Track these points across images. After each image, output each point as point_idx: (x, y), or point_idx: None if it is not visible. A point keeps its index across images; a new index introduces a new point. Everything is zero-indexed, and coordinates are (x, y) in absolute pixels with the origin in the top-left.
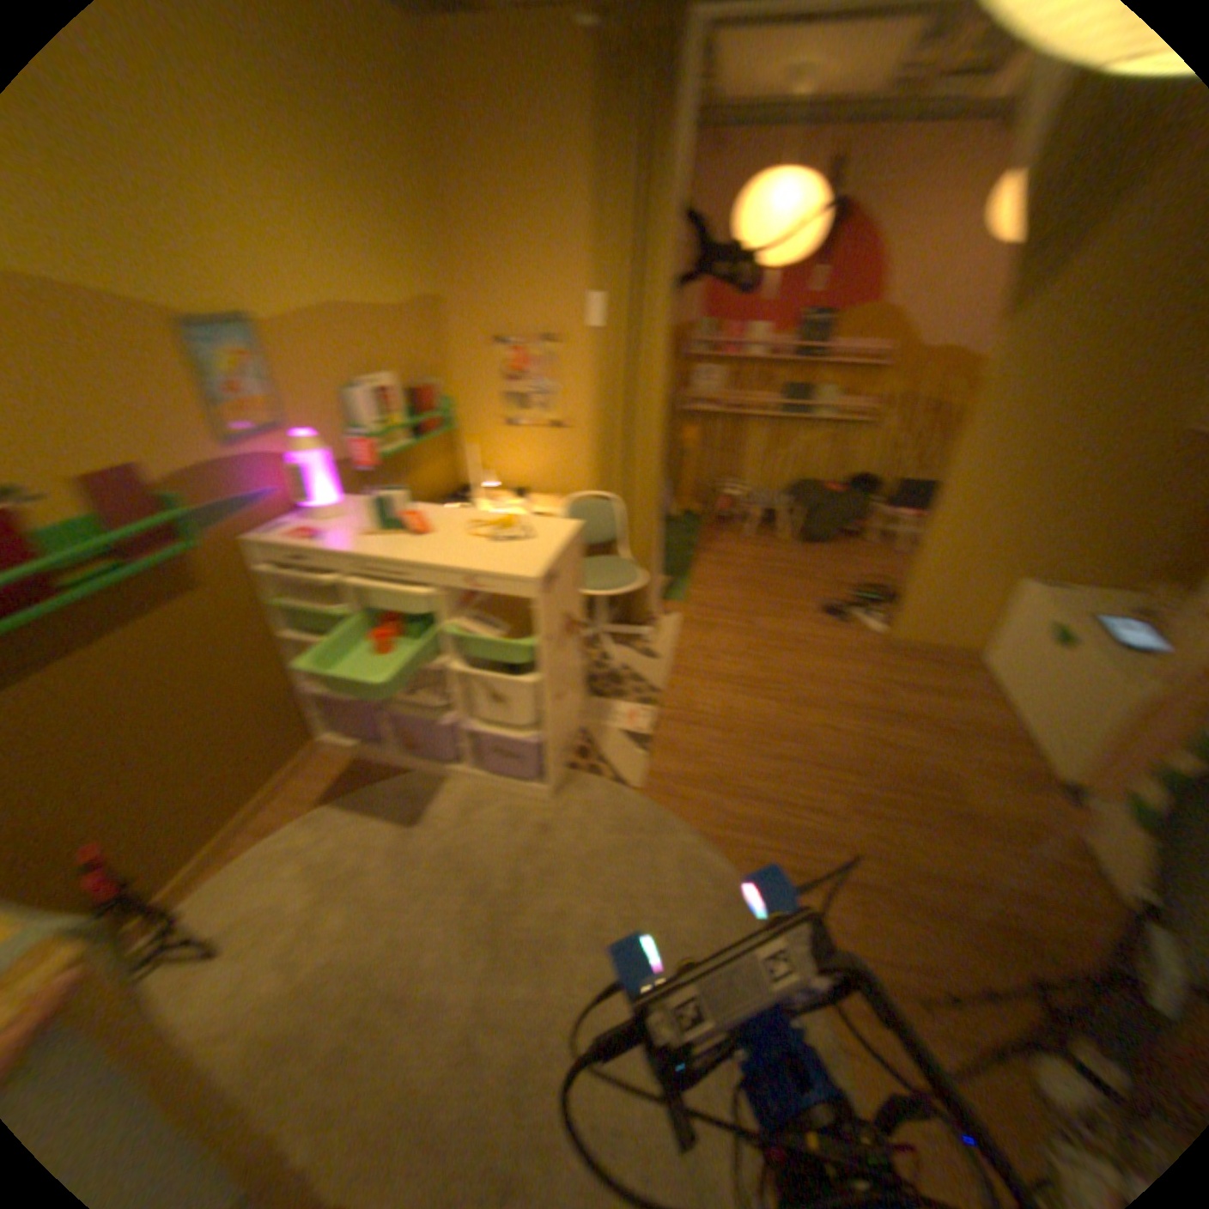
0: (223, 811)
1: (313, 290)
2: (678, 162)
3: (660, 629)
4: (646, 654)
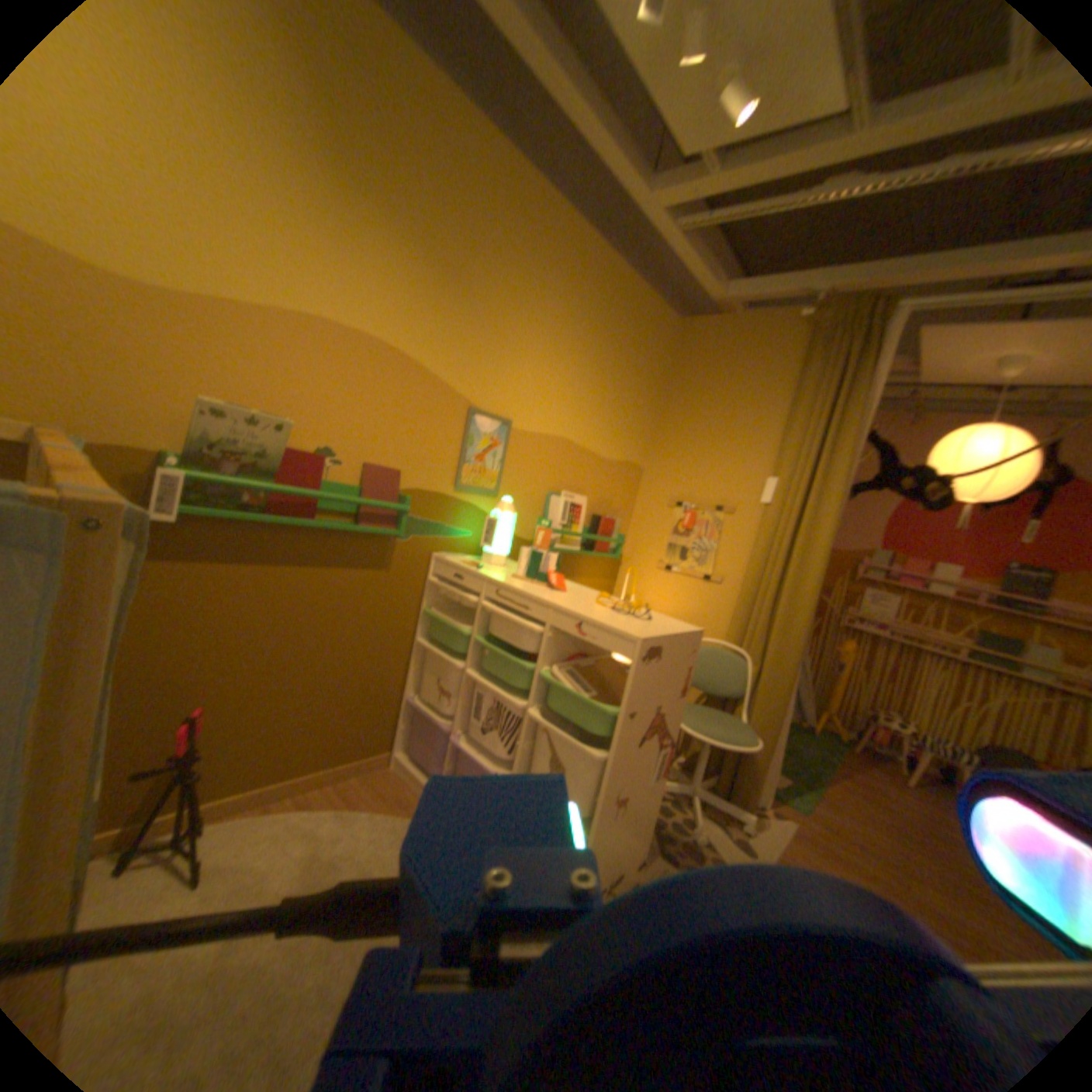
0: (297, 770)
1: (561, 430)
2: (875, 395)
3: (772, 833)
4: (746, 851)
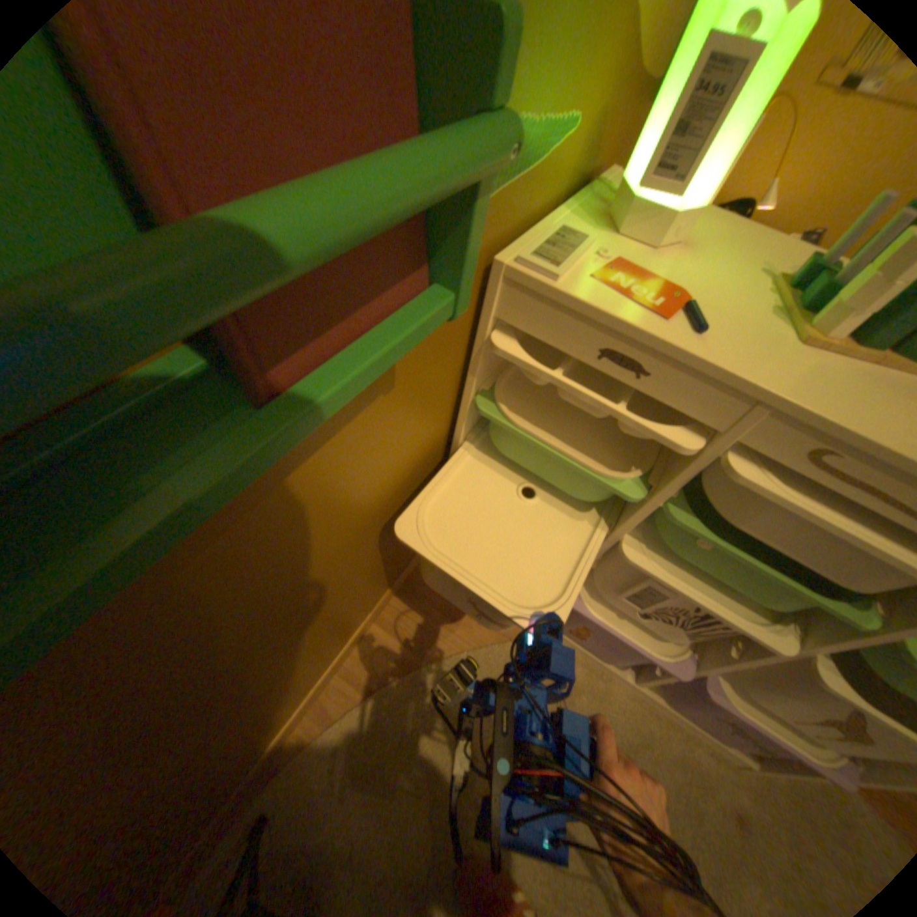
0: (332, 658)
1: None
2: None
3: None
4: None
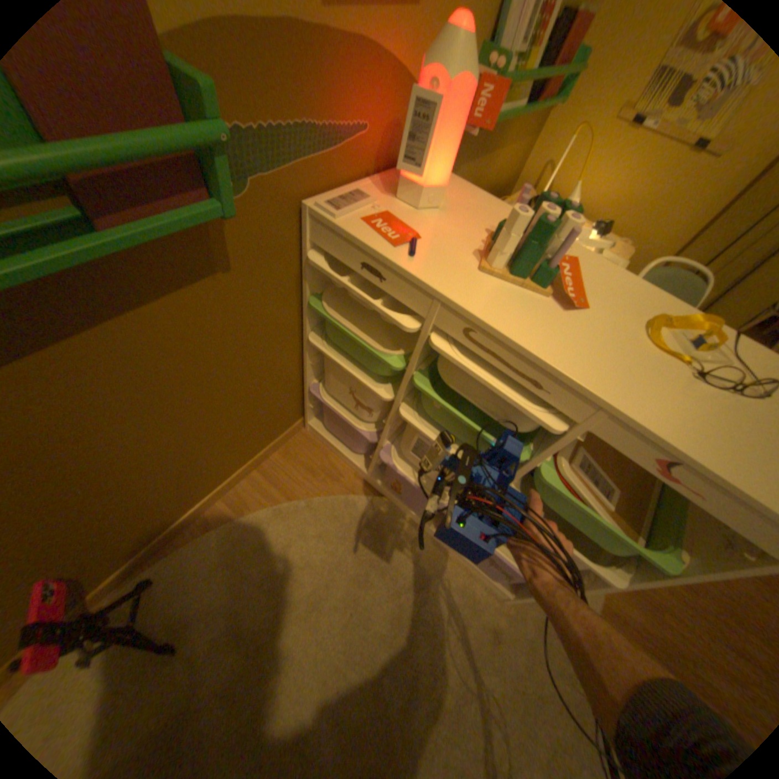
0: (215, 483)
1: None
2: None
3: None
4: None
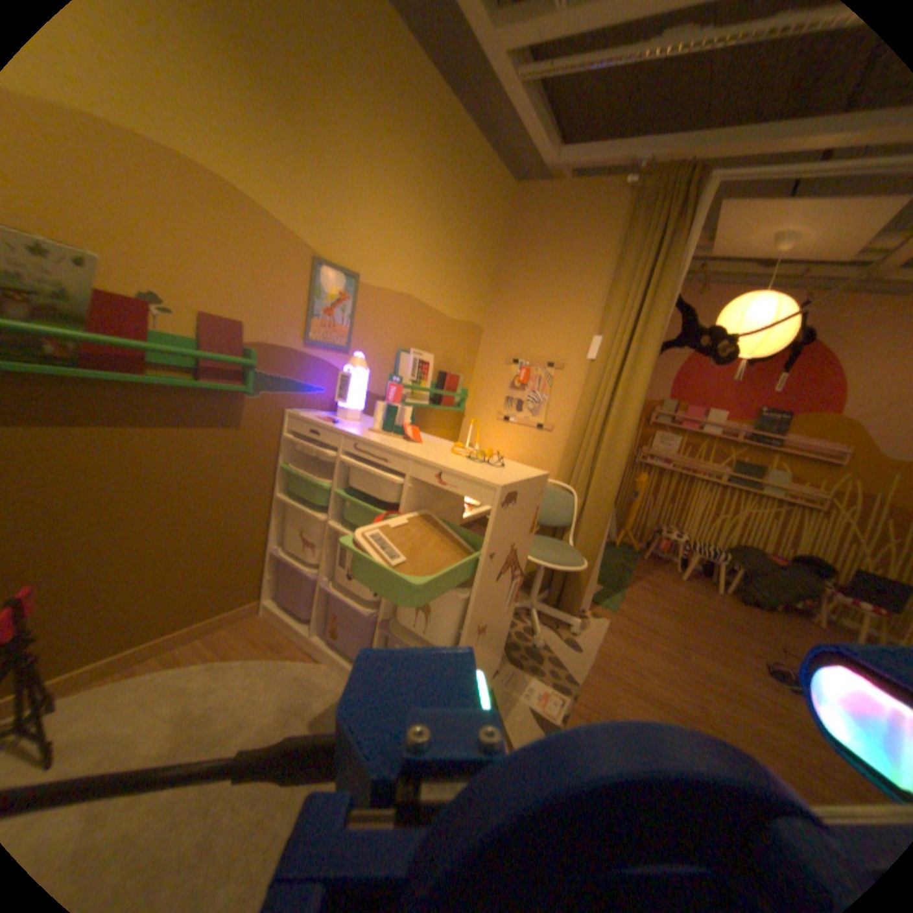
0: (160, 629)
1: (409, 287)
2: (687, 260)
3: (591, 630)
4: (573, 646)
